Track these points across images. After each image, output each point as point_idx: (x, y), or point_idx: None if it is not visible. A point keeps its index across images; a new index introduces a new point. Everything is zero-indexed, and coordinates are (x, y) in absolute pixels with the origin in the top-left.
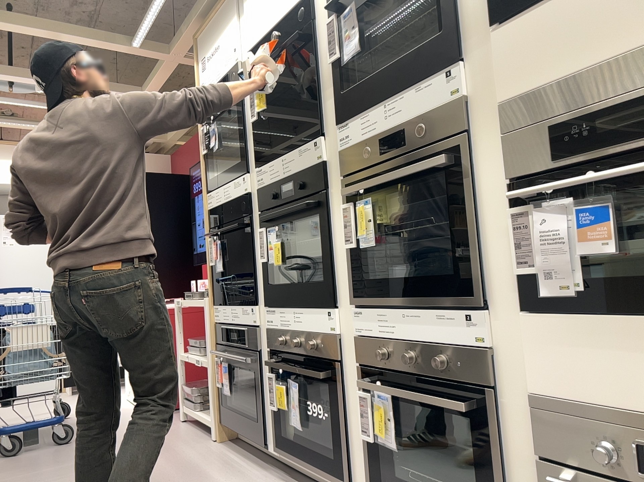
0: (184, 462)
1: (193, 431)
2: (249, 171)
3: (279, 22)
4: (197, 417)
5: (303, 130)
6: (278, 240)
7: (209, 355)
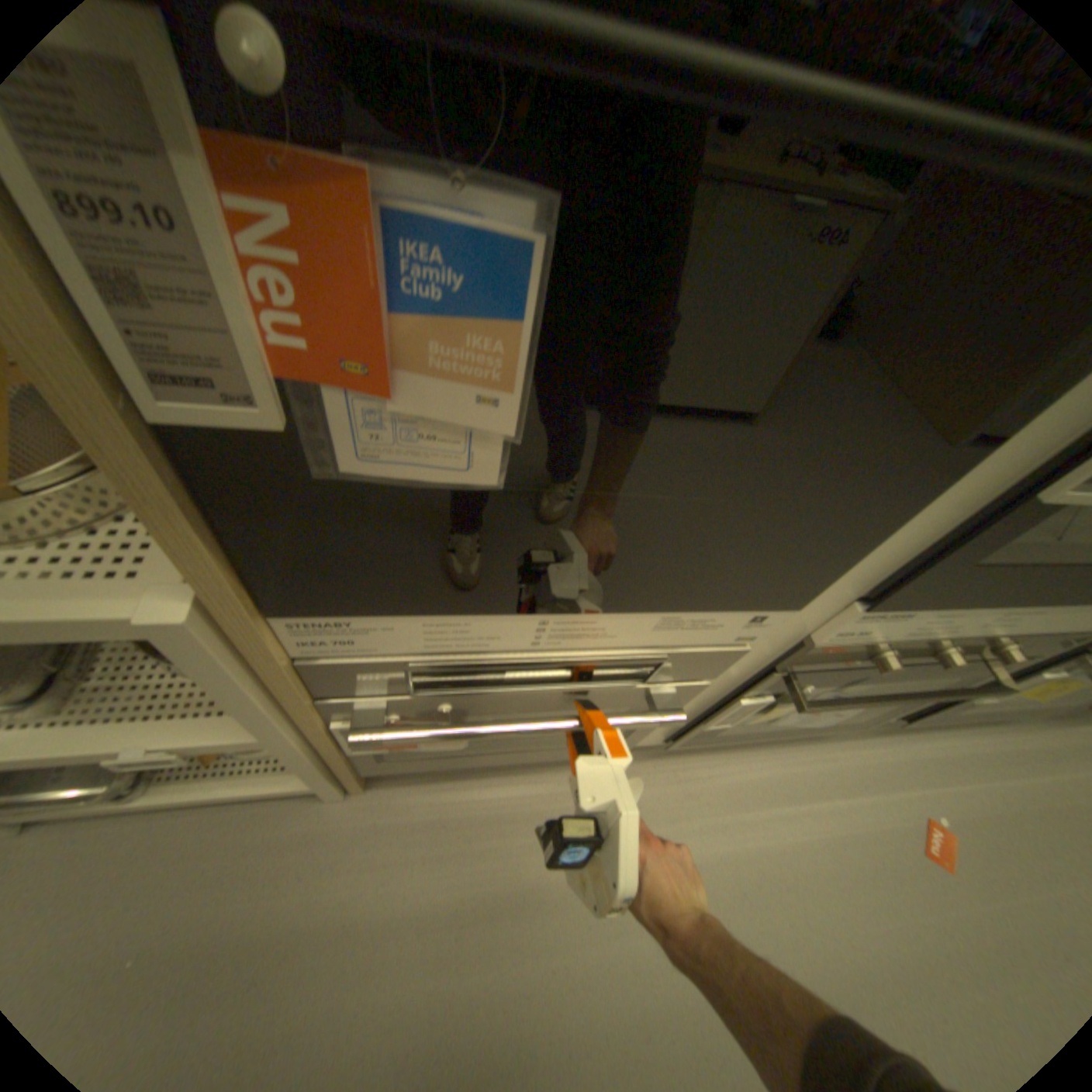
0: (428, 921)
1: (181, 823)
2: None
3: None
4: (163, 802)
5: None
6: None
7: (283, 732)
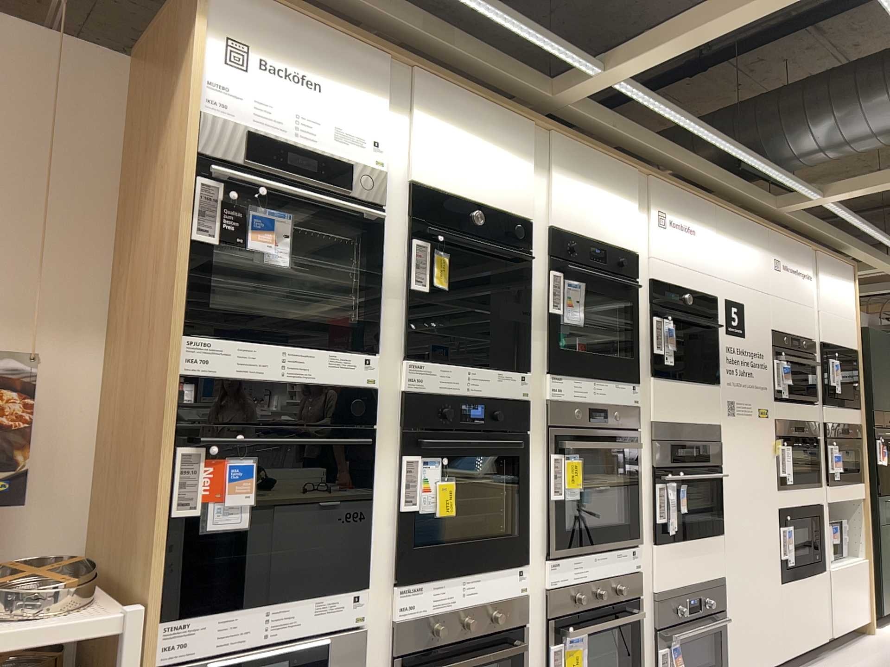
0: None
1: None
2: (383, 353)
3: (483, 209)
4: None
5: (498, 353)
6: (443, 474)
7: None
